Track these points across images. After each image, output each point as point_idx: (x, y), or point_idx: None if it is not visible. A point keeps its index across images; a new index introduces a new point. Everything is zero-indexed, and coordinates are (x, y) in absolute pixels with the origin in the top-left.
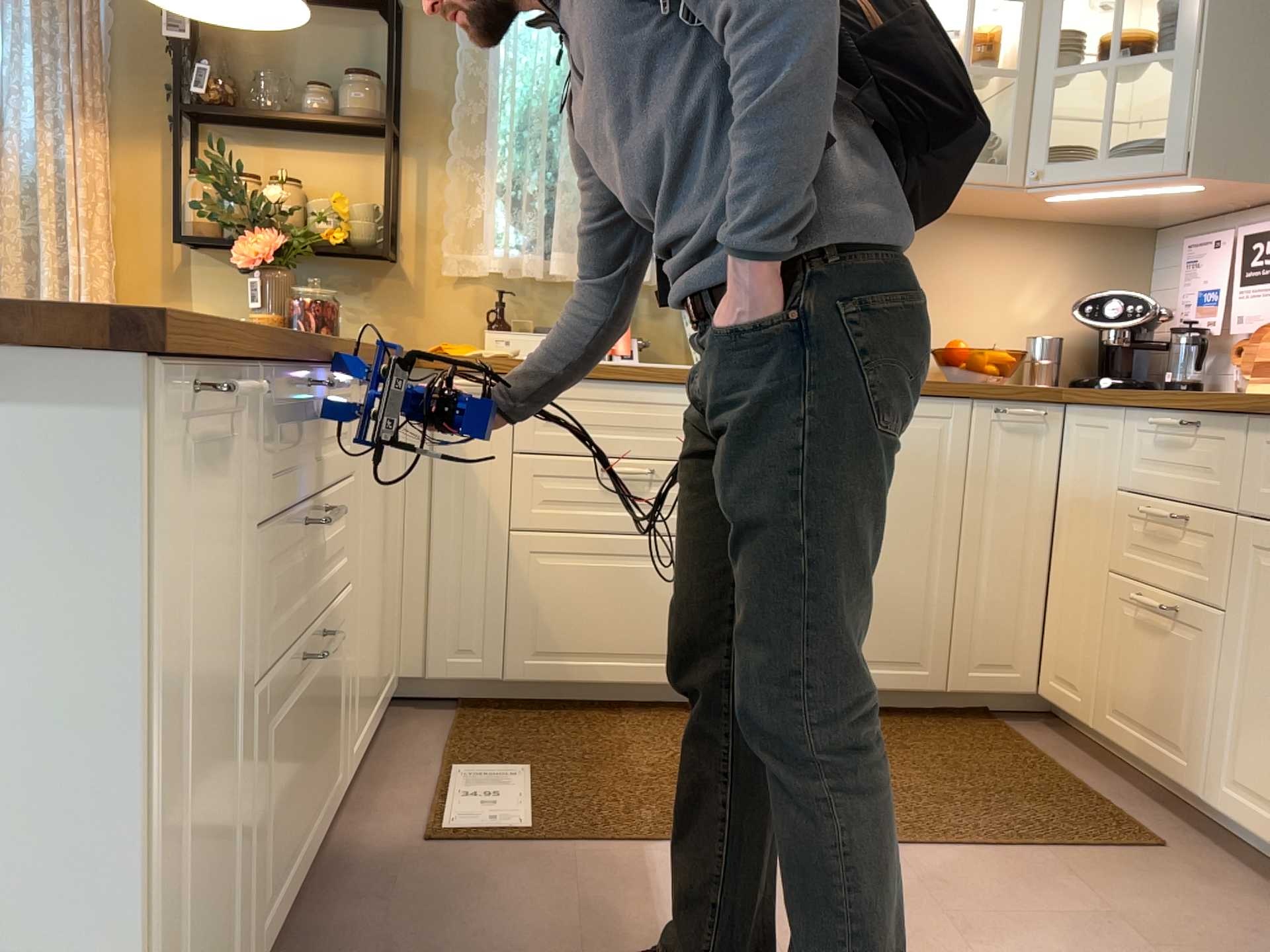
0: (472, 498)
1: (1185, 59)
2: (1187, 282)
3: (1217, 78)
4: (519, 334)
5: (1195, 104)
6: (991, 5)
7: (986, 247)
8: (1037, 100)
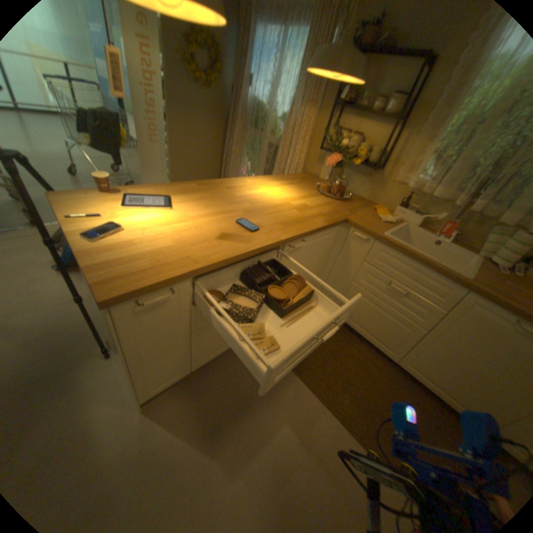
0: (347, 267)
1: None
2: None
3: None
4: (409, 212)
5: None
6: None
7: None
8: None
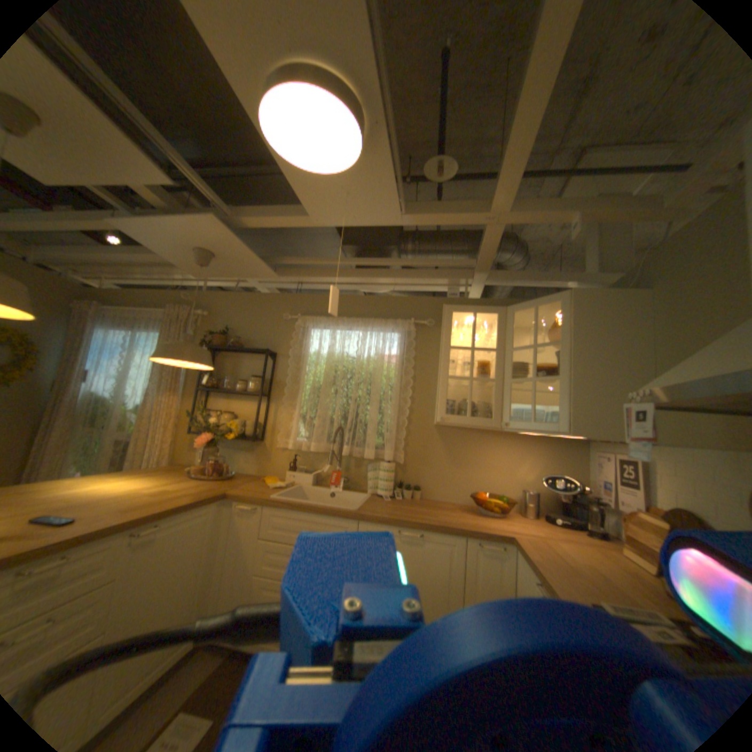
0: (241, 558)
1: (564, 381)
2: (598, 475)
3: (581, 391)
4: (298, 474)
5: (572, 402)
6: (492, 349)
7: (502, 447)
8: (504, 392)
